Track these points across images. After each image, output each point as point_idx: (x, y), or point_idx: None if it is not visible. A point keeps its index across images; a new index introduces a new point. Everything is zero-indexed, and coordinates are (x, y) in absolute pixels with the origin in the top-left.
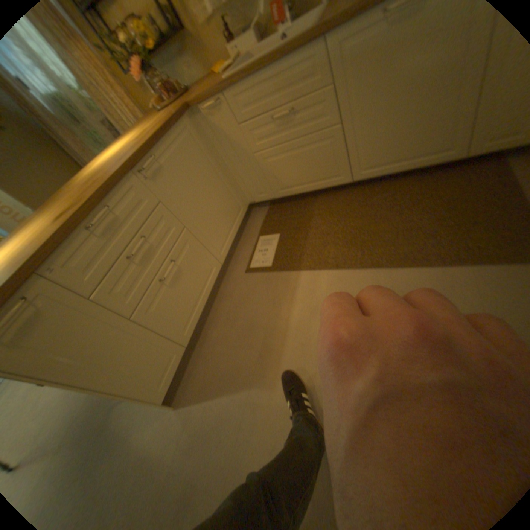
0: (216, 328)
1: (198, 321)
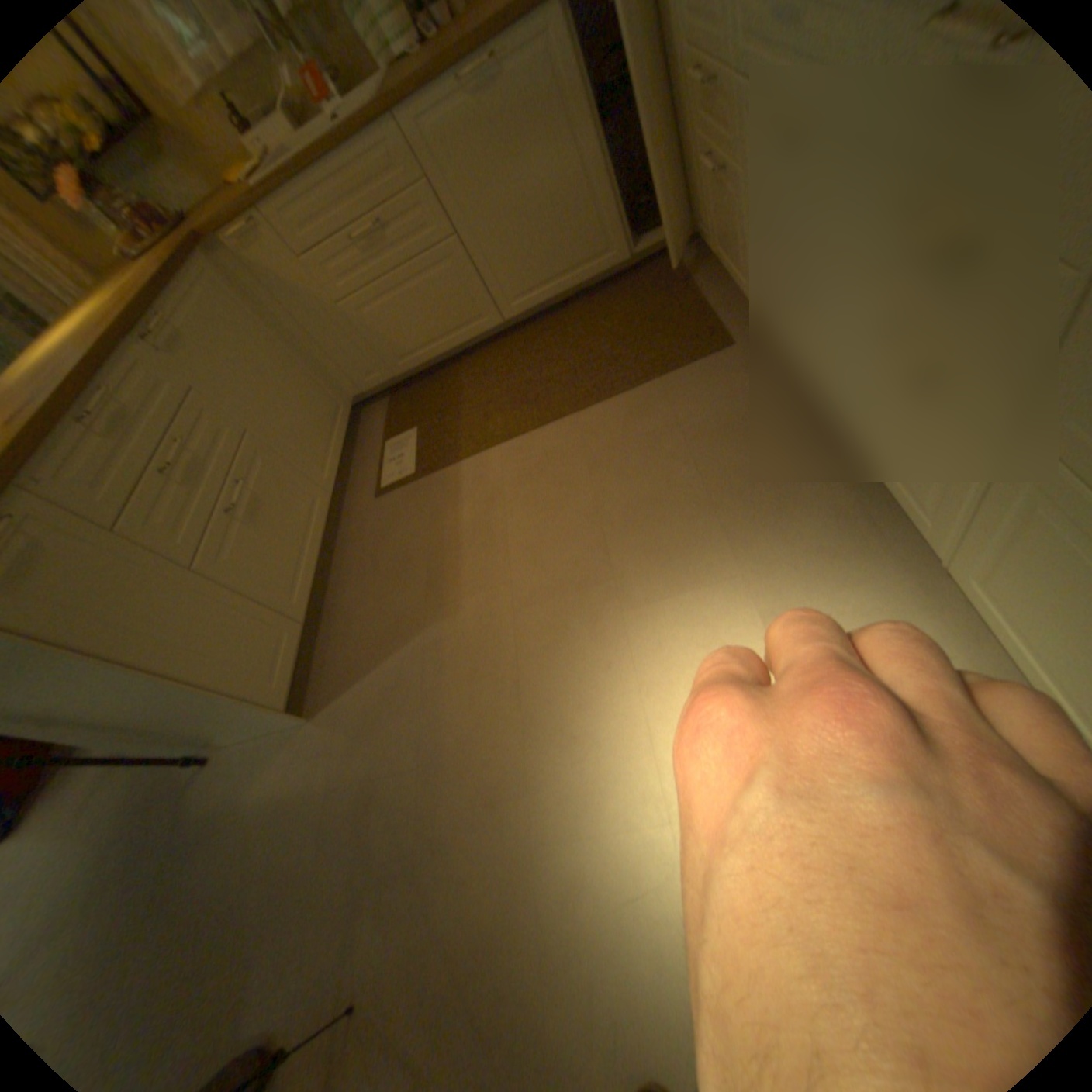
0: (348, 588)
1: (313, 582)
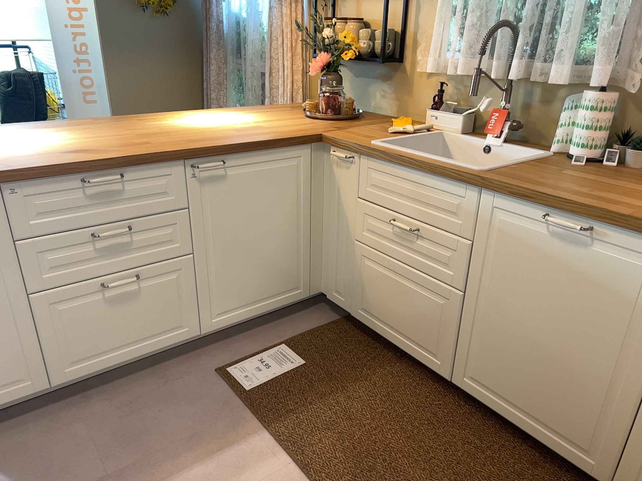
0: (107, 400)
1: (98, 370)
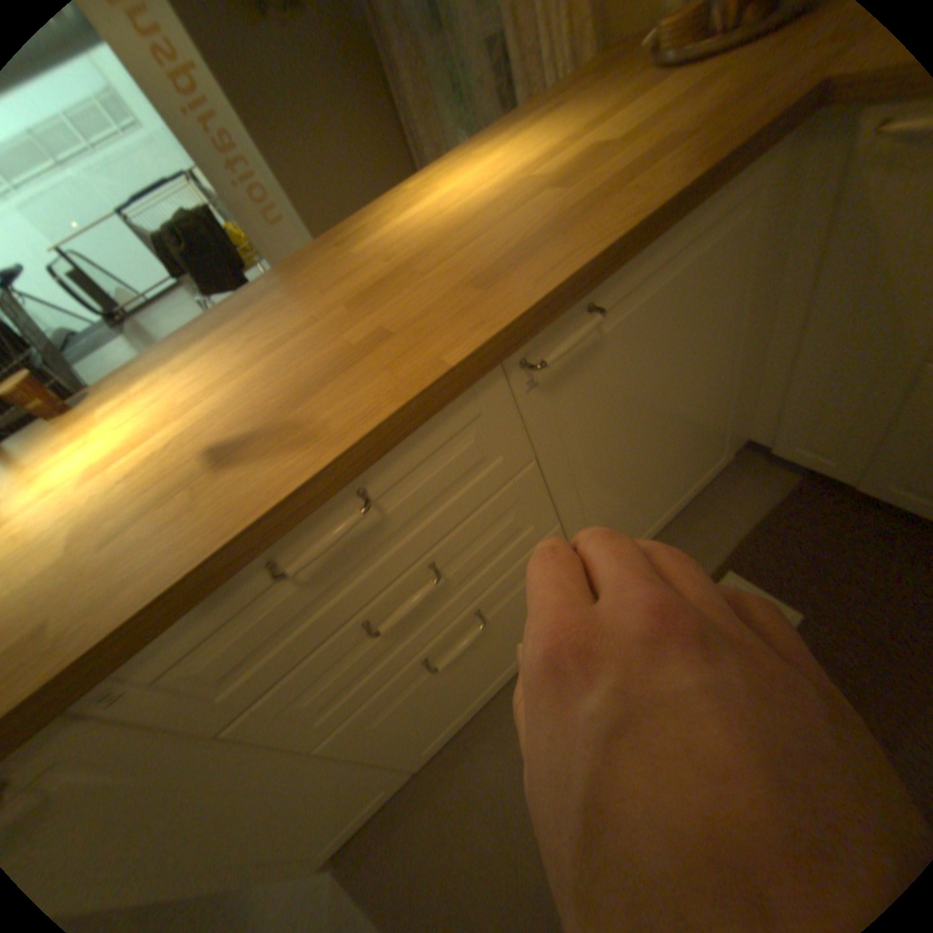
0: (496, 752)
1: (465, 719)
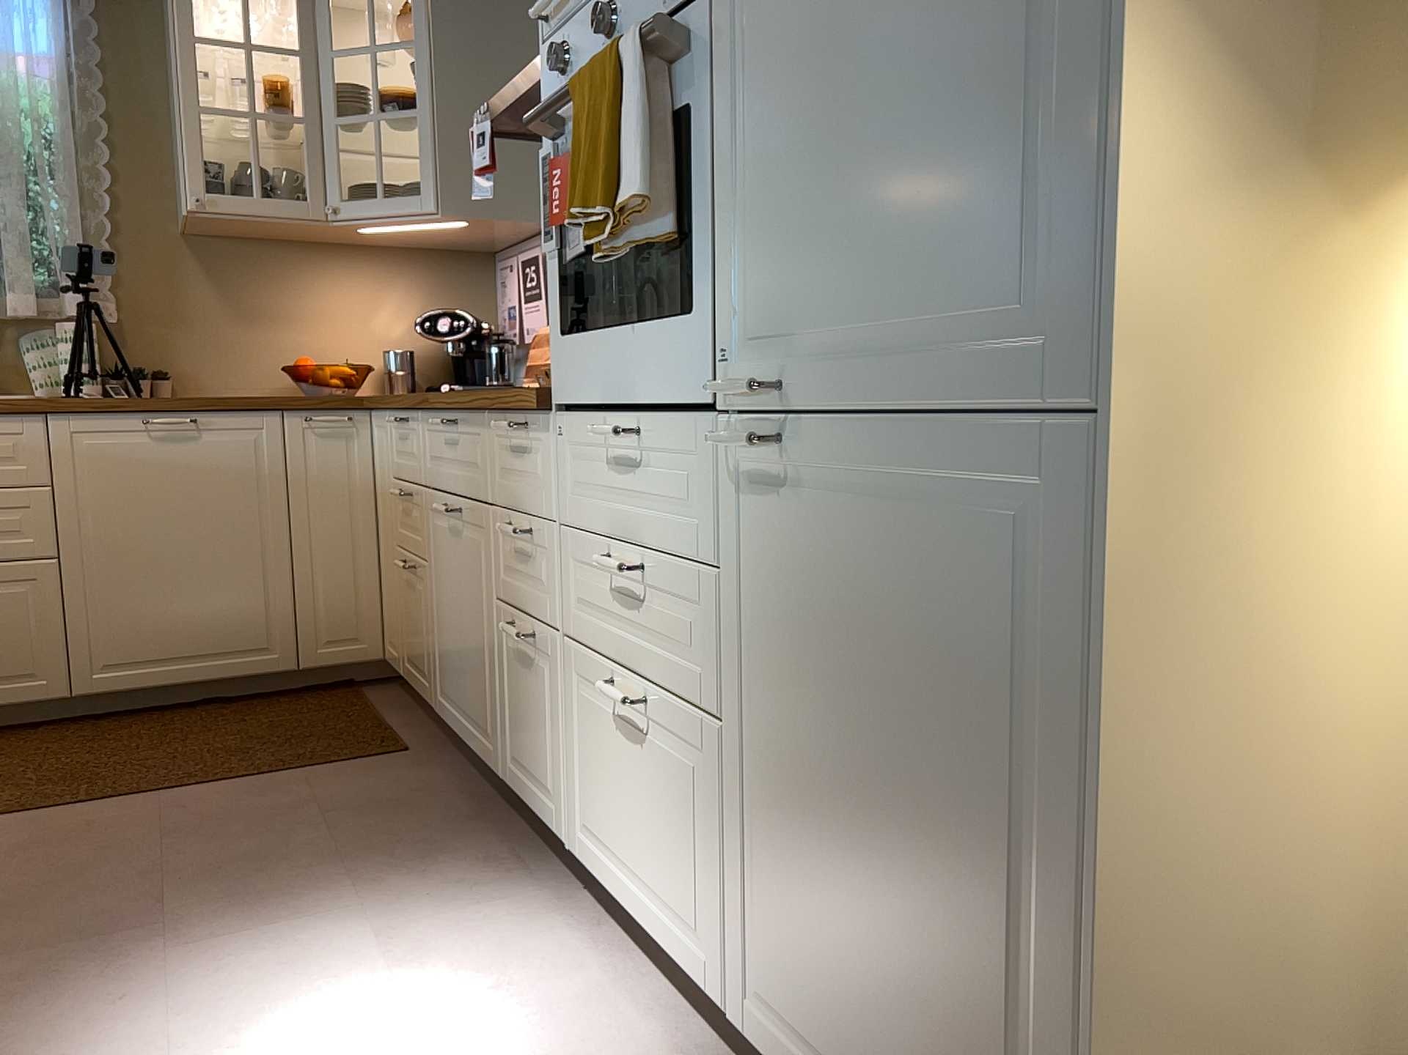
0: None
1: None
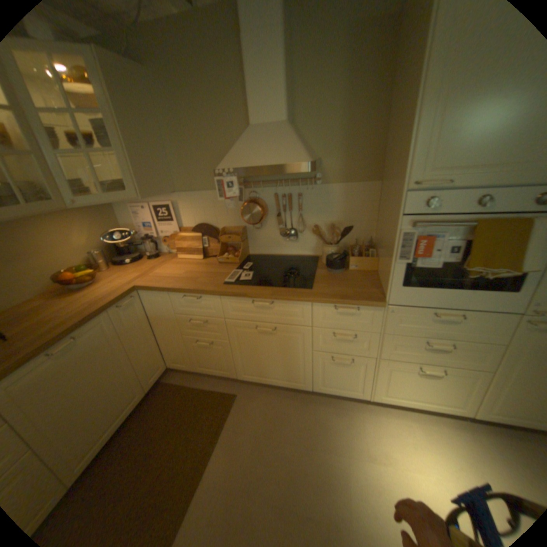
0: None
1: None
